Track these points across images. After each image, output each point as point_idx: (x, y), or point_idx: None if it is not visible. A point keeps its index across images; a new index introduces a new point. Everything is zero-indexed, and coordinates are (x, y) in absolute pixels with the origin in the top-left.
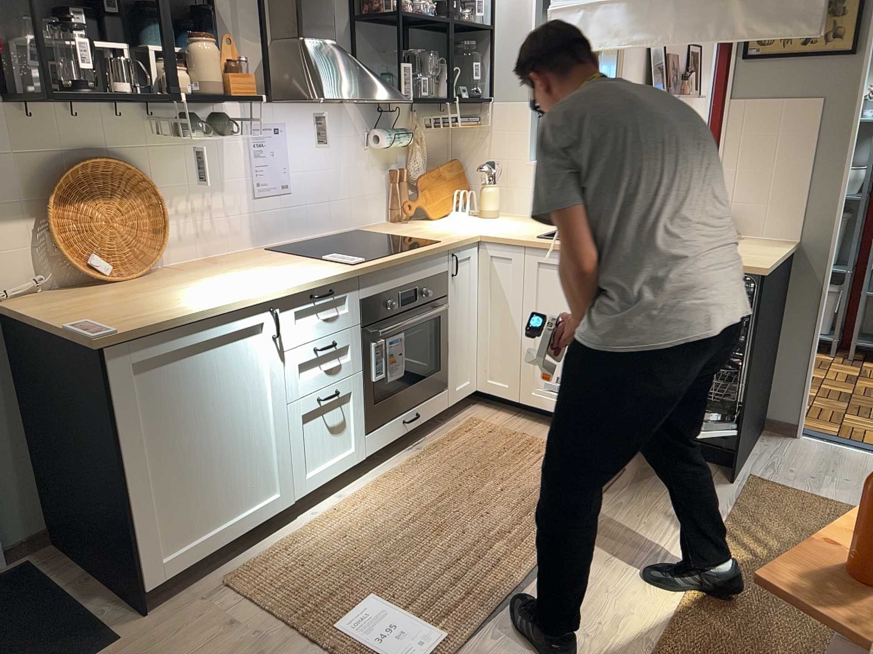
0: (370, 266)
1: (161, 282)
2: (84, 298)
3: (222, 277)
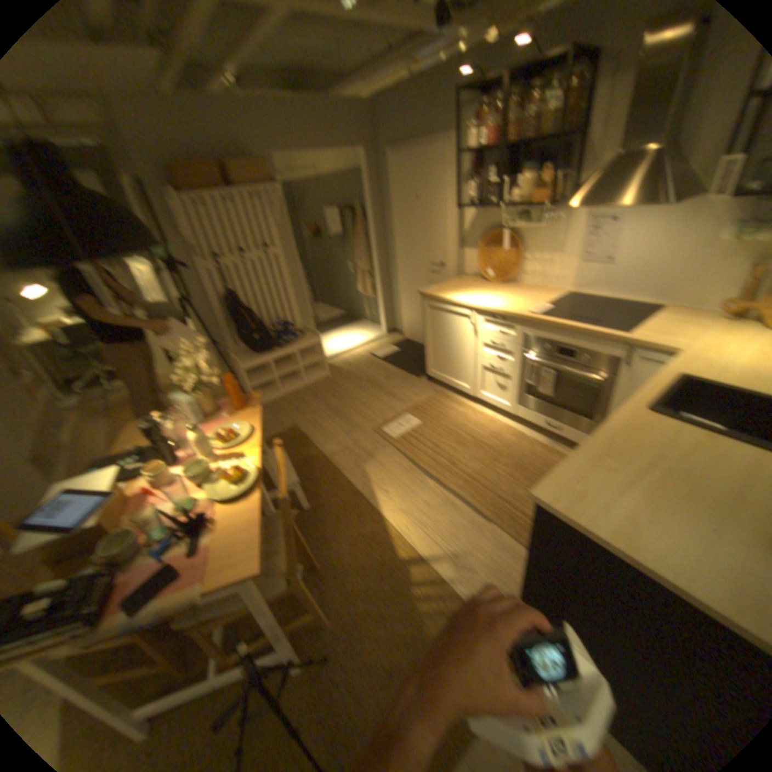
0: (531, 318)
1: (494, 287)
2: (469, 283)
3: (502, 294)
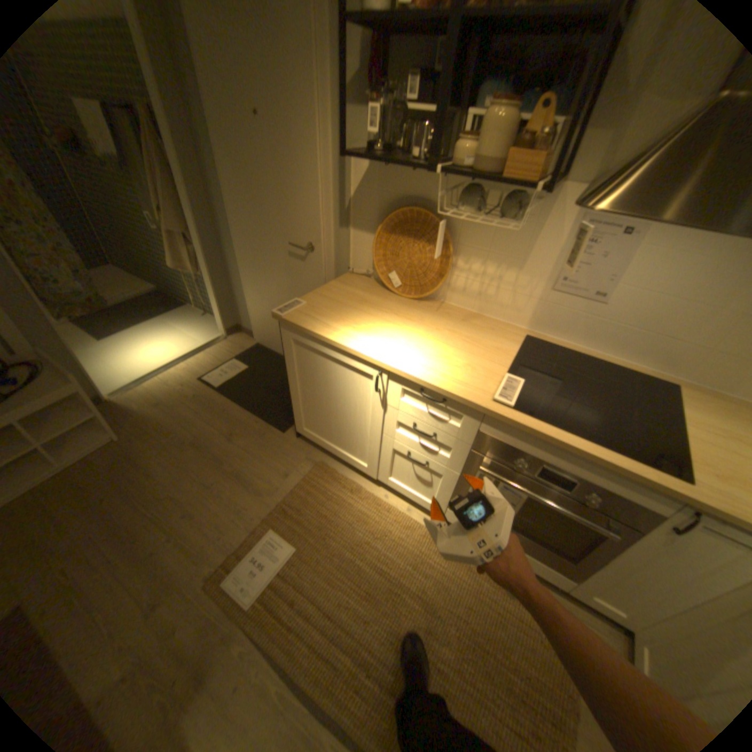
0: (501, 415)
1: (404, 308)
2: (360, 292)
3: (424, 330)
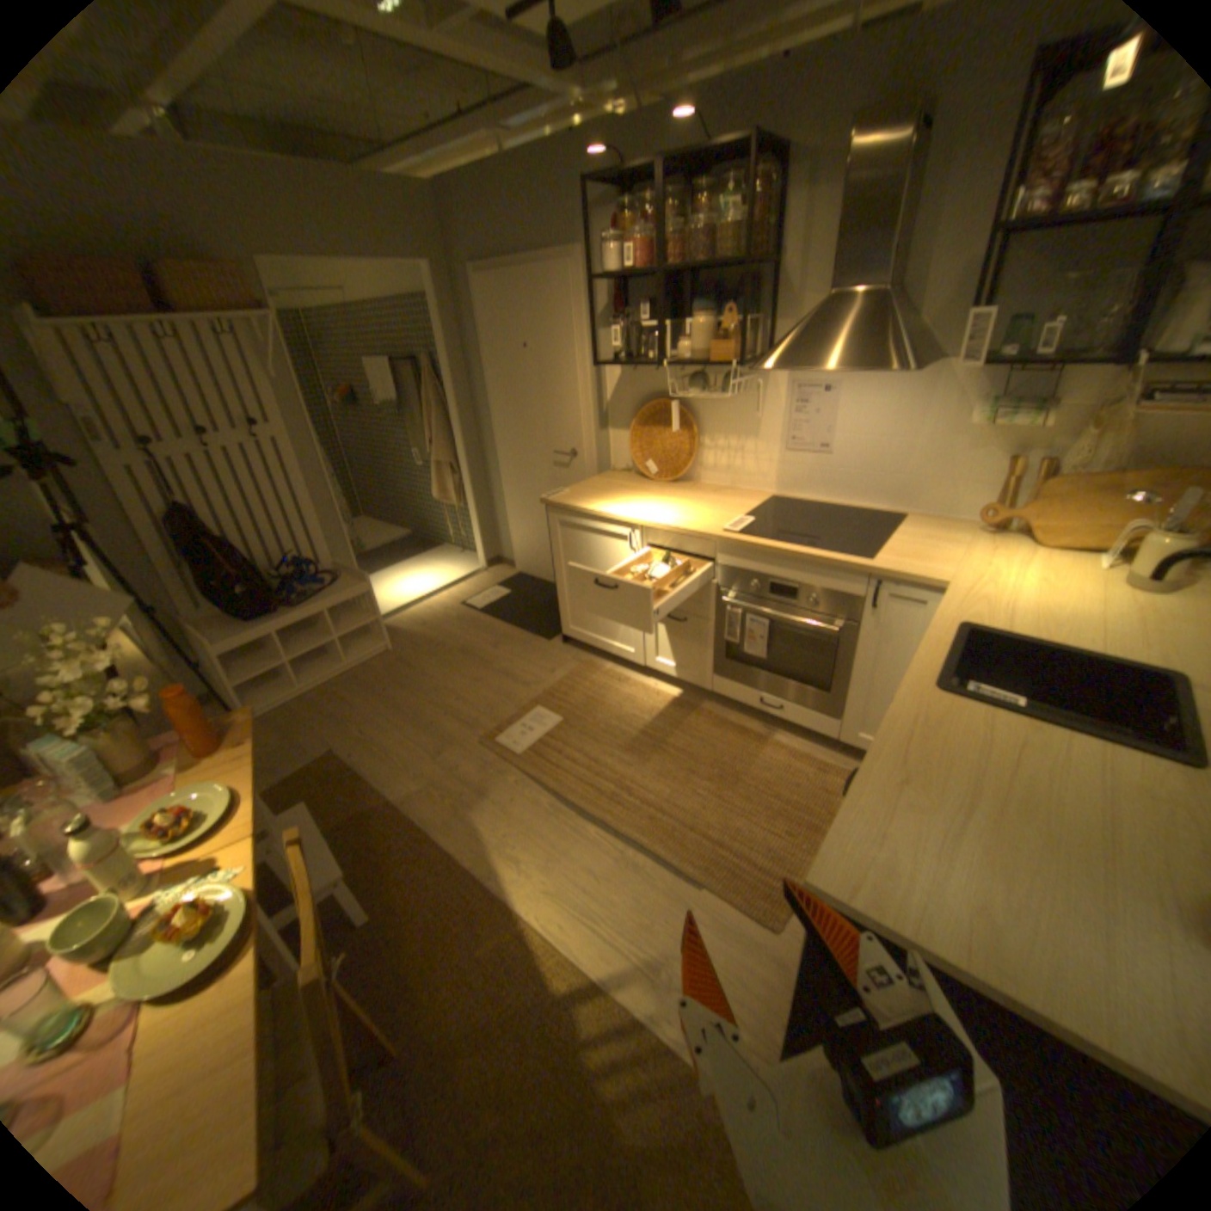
0: (726, 538)
1: (659, 489)
2: (619, 482)
3: (674, 500)
